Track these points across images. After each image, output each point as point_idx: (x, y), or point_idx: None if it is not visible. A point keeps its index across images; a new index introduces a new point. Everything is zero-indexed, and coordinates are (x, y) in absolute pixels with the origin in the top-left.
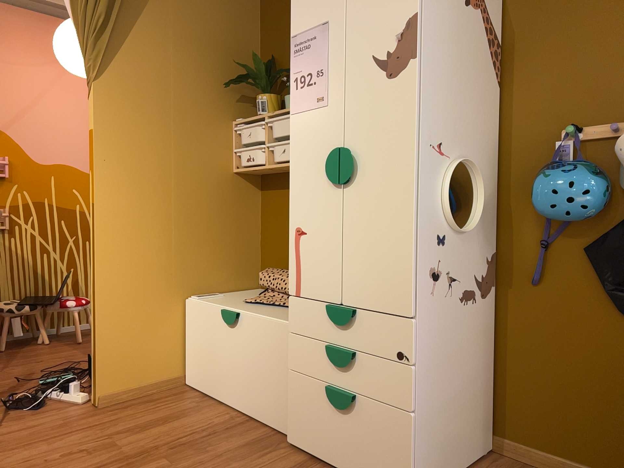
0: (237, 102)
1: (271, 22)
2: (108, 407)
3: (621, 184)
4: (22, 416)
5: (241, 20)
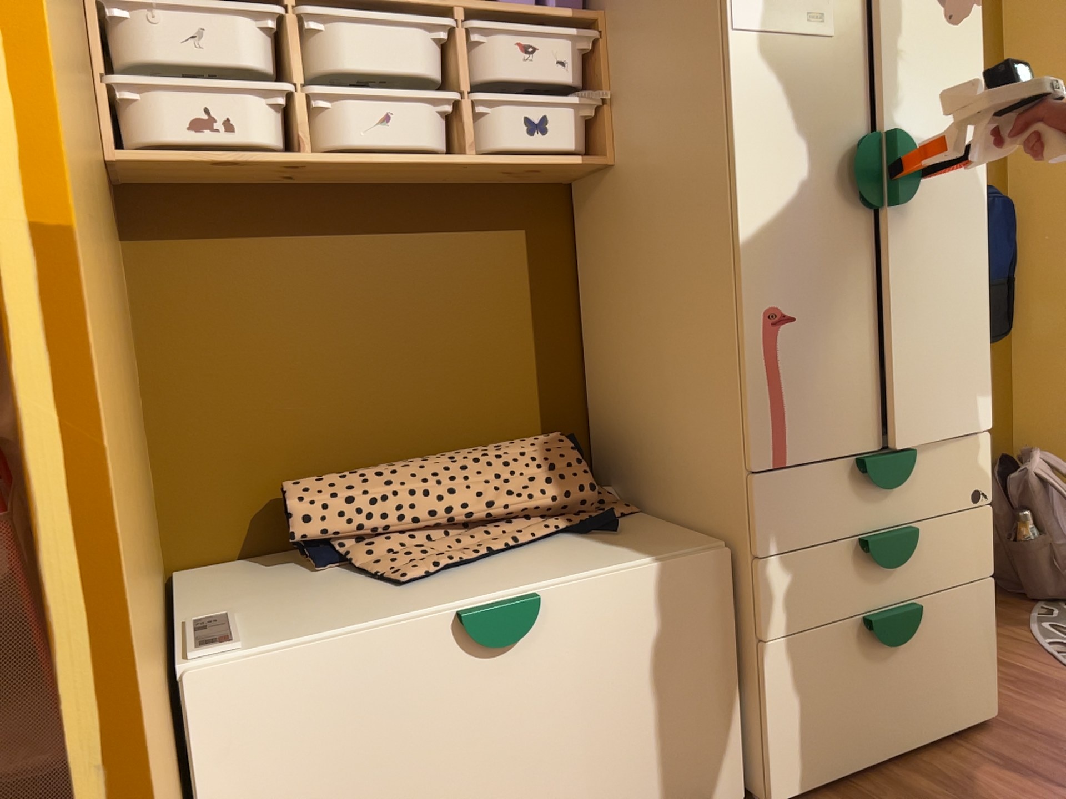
0: None
1: None
2: None
3: None
4: None
5: None
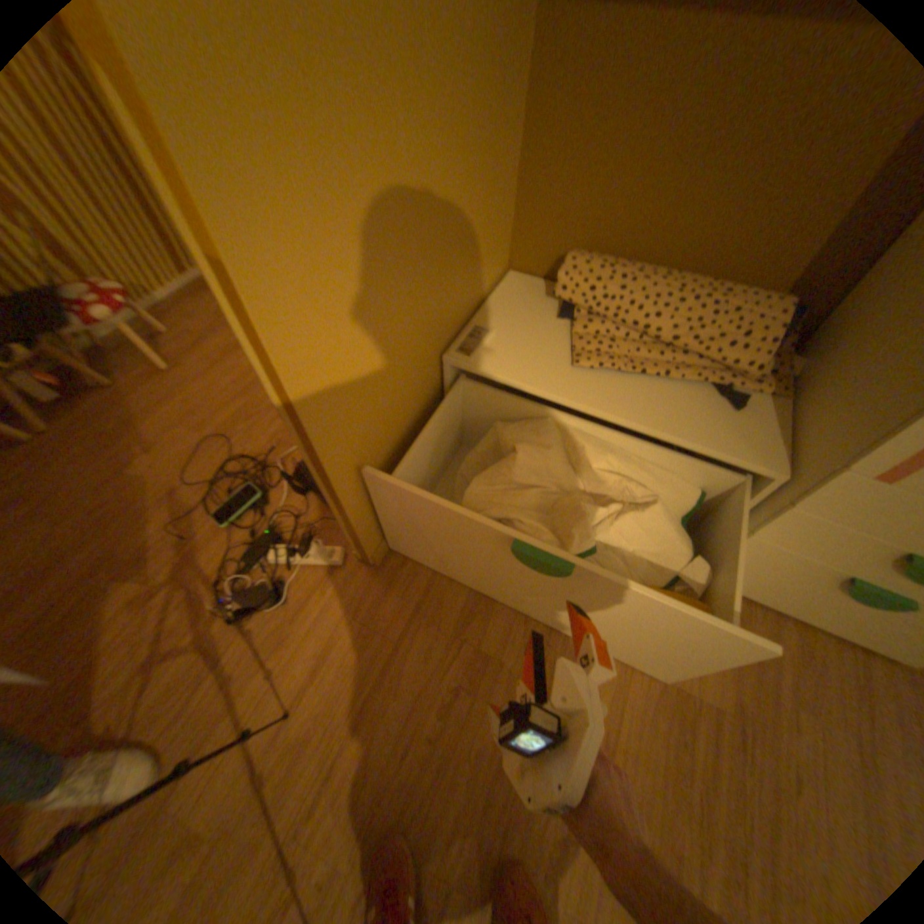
0: None
1: None
2: (387, 555)
3: None
4: (281, 629)
5: None
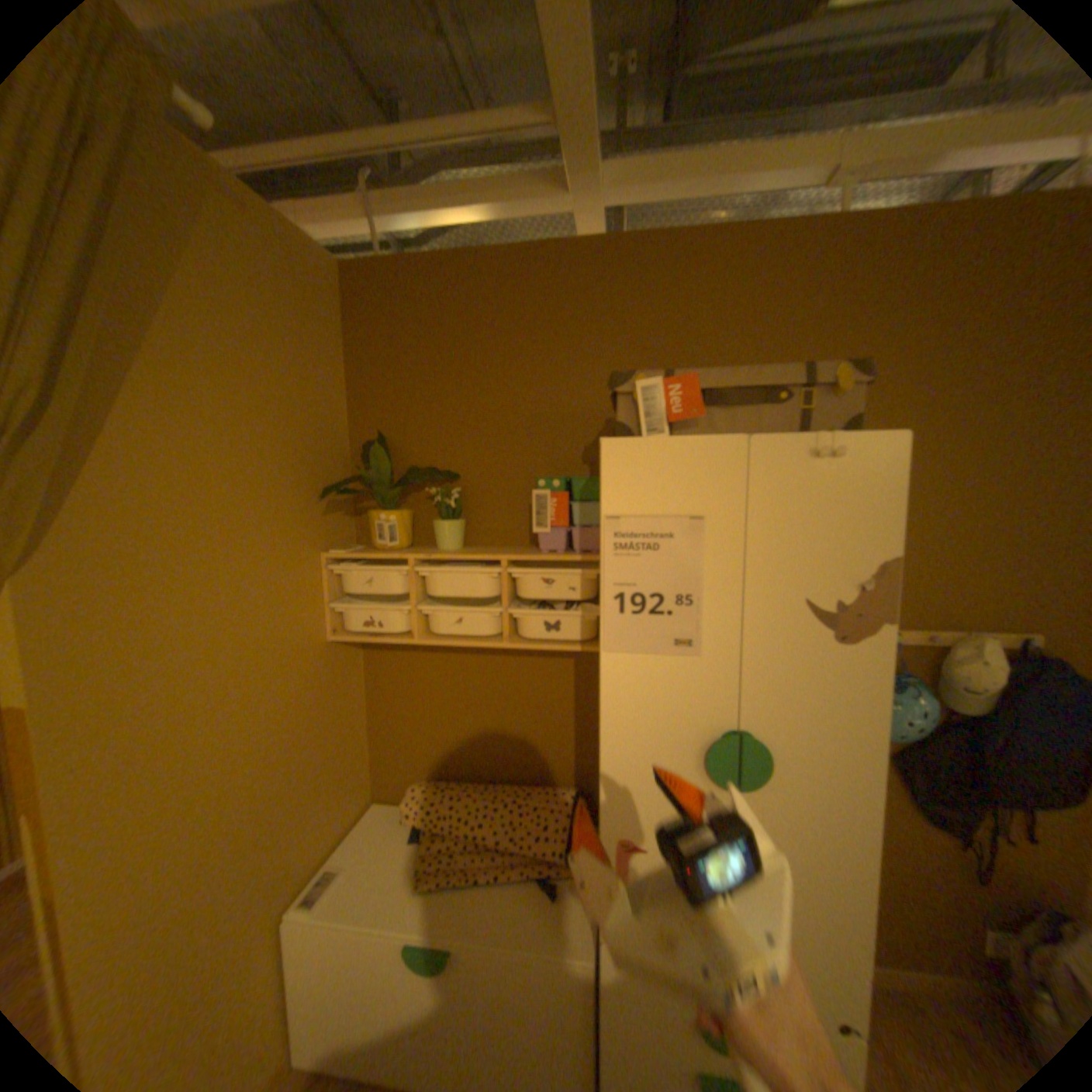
0: (324, 515)
1: (374, 371)
2: None
3: (948, 702)
4: None
5: (320, 362)
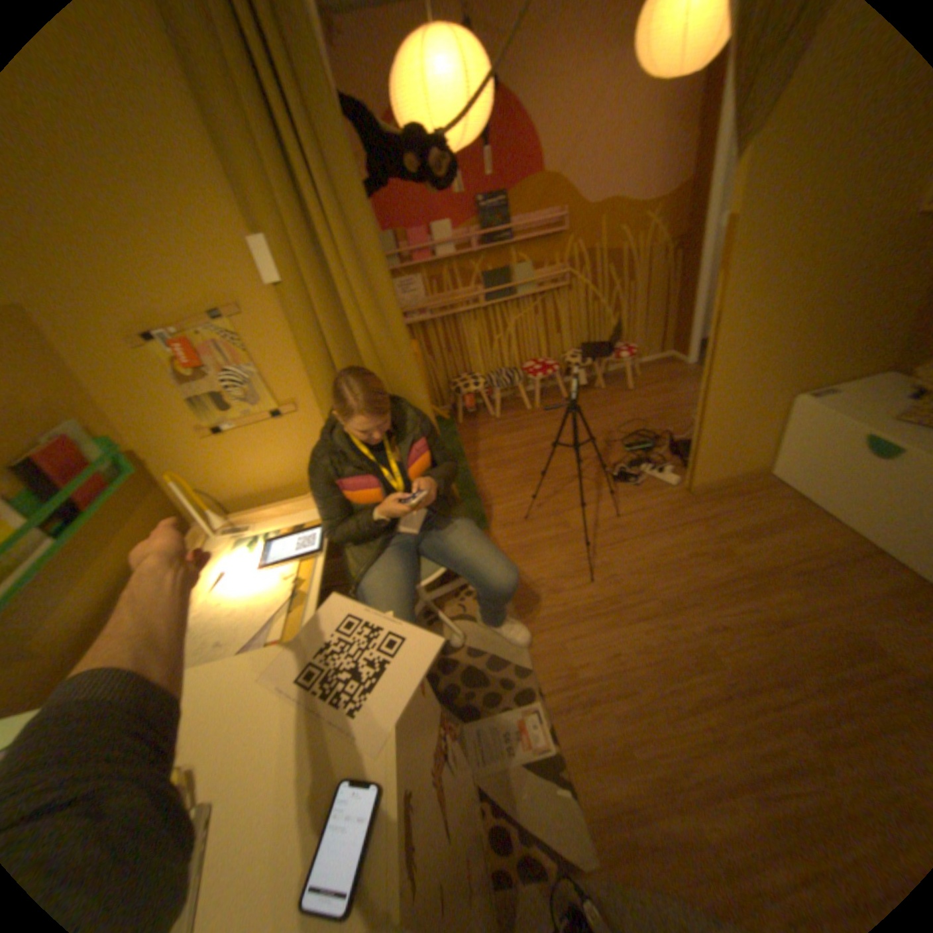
0: None
1: None
2: (701, 494)
3: None
4: (630, 493)
5: None
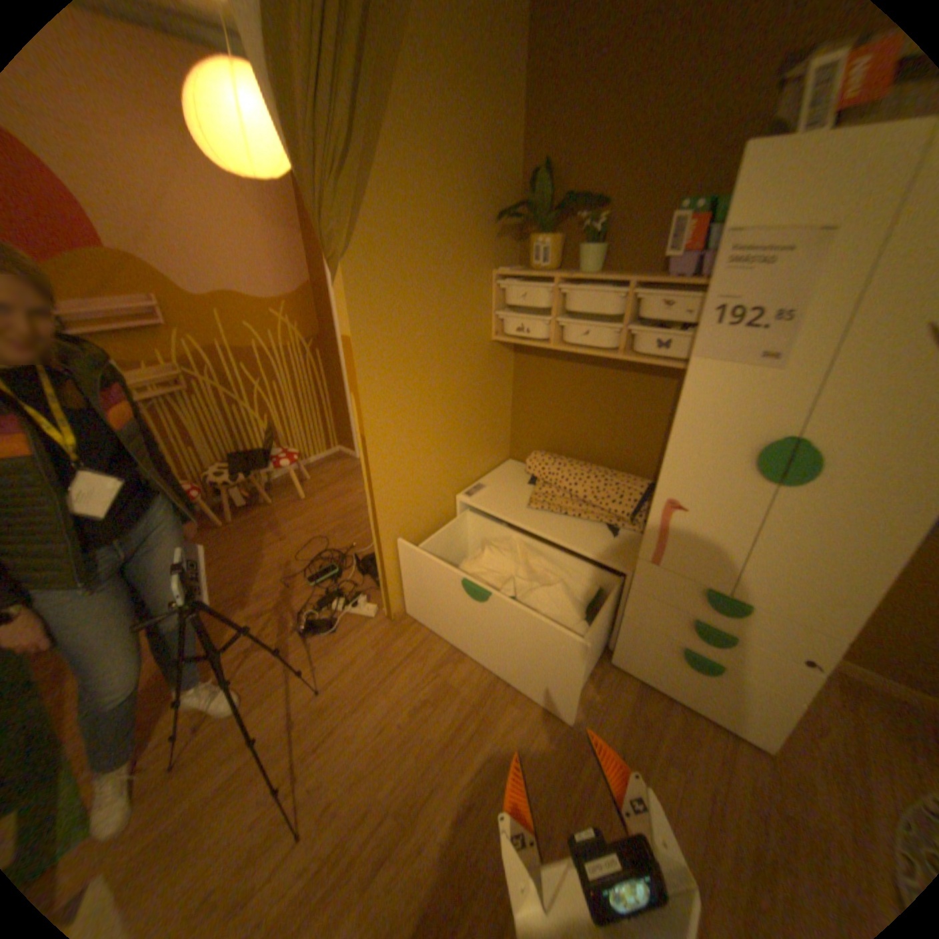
0: (496, 239)
1: (548, 90)
2: (403, 618)
3: None
4: (327, 648)
5: (504, 87)
